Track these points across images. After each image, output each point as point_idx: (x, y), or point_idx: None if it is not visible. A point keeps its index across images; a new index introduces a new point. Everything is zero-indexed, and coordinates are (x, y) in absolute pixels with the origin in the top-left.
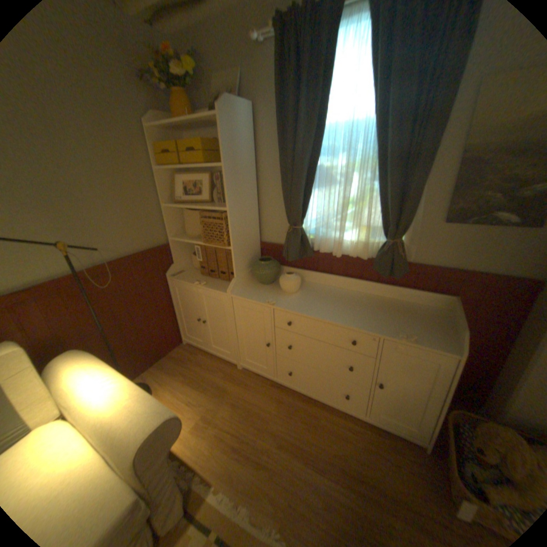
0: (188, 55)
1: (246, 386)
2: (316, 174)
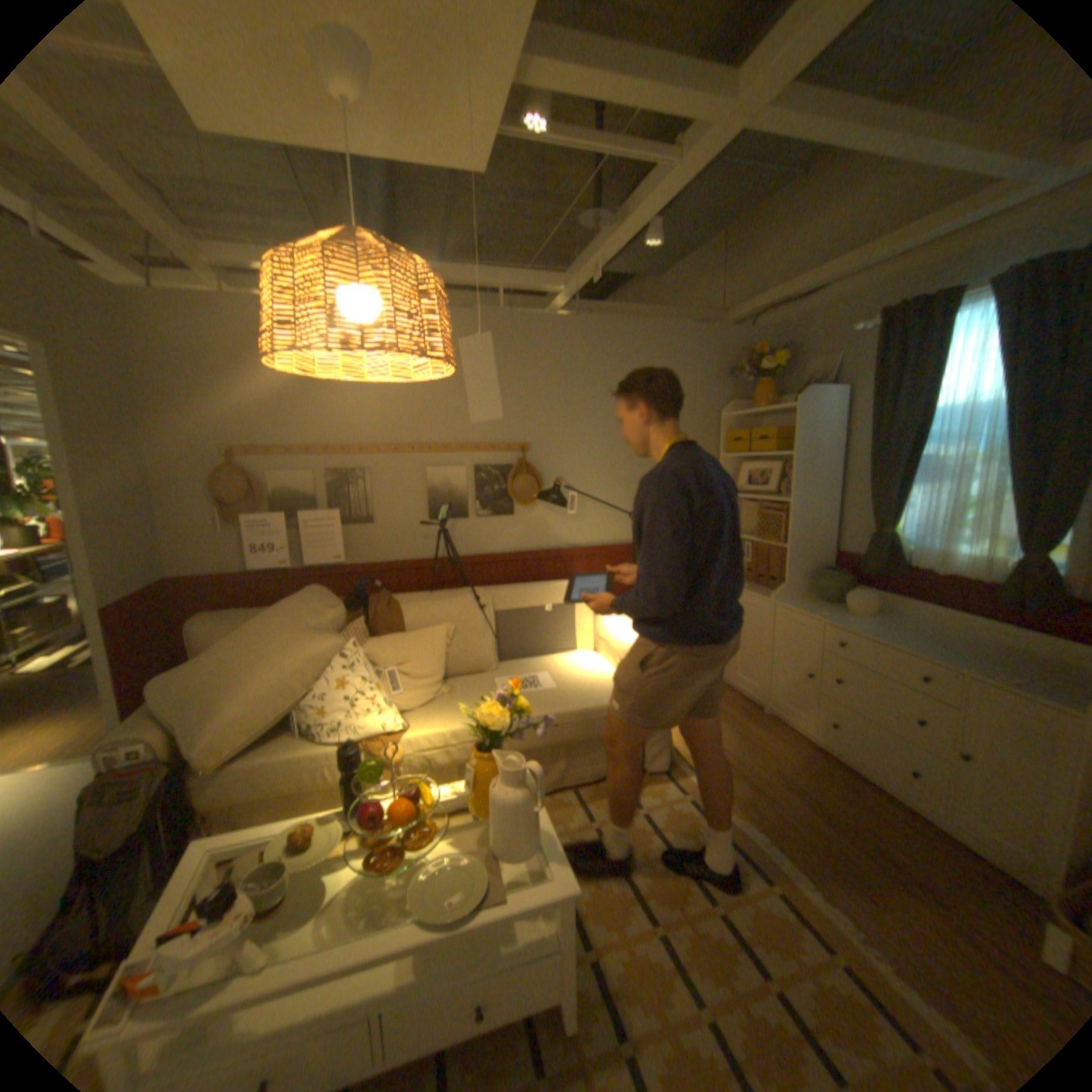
0: (783, 347)
1: (768, 731)
2: (921, 465)
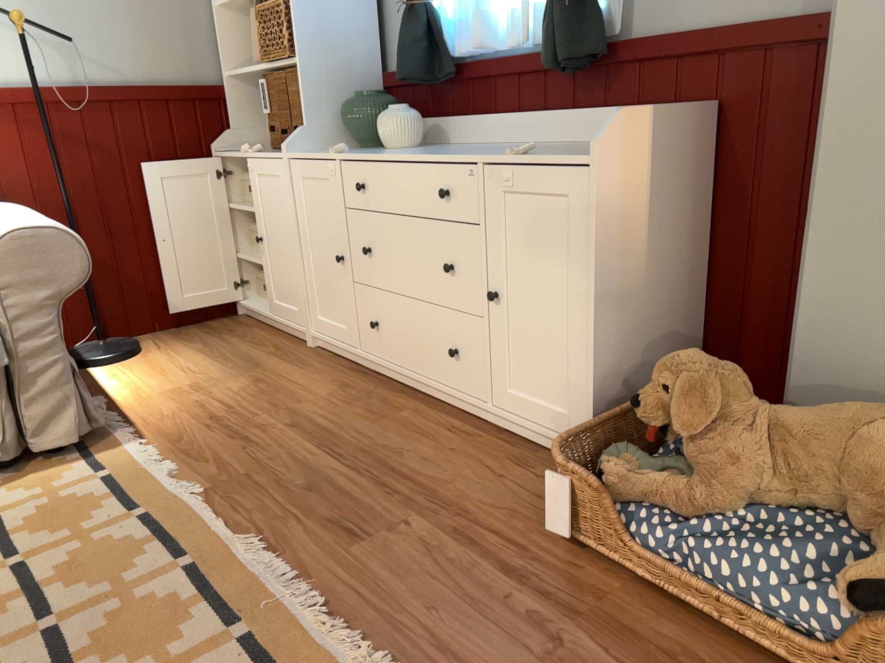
0: None
1: (302, 364)
2: None
